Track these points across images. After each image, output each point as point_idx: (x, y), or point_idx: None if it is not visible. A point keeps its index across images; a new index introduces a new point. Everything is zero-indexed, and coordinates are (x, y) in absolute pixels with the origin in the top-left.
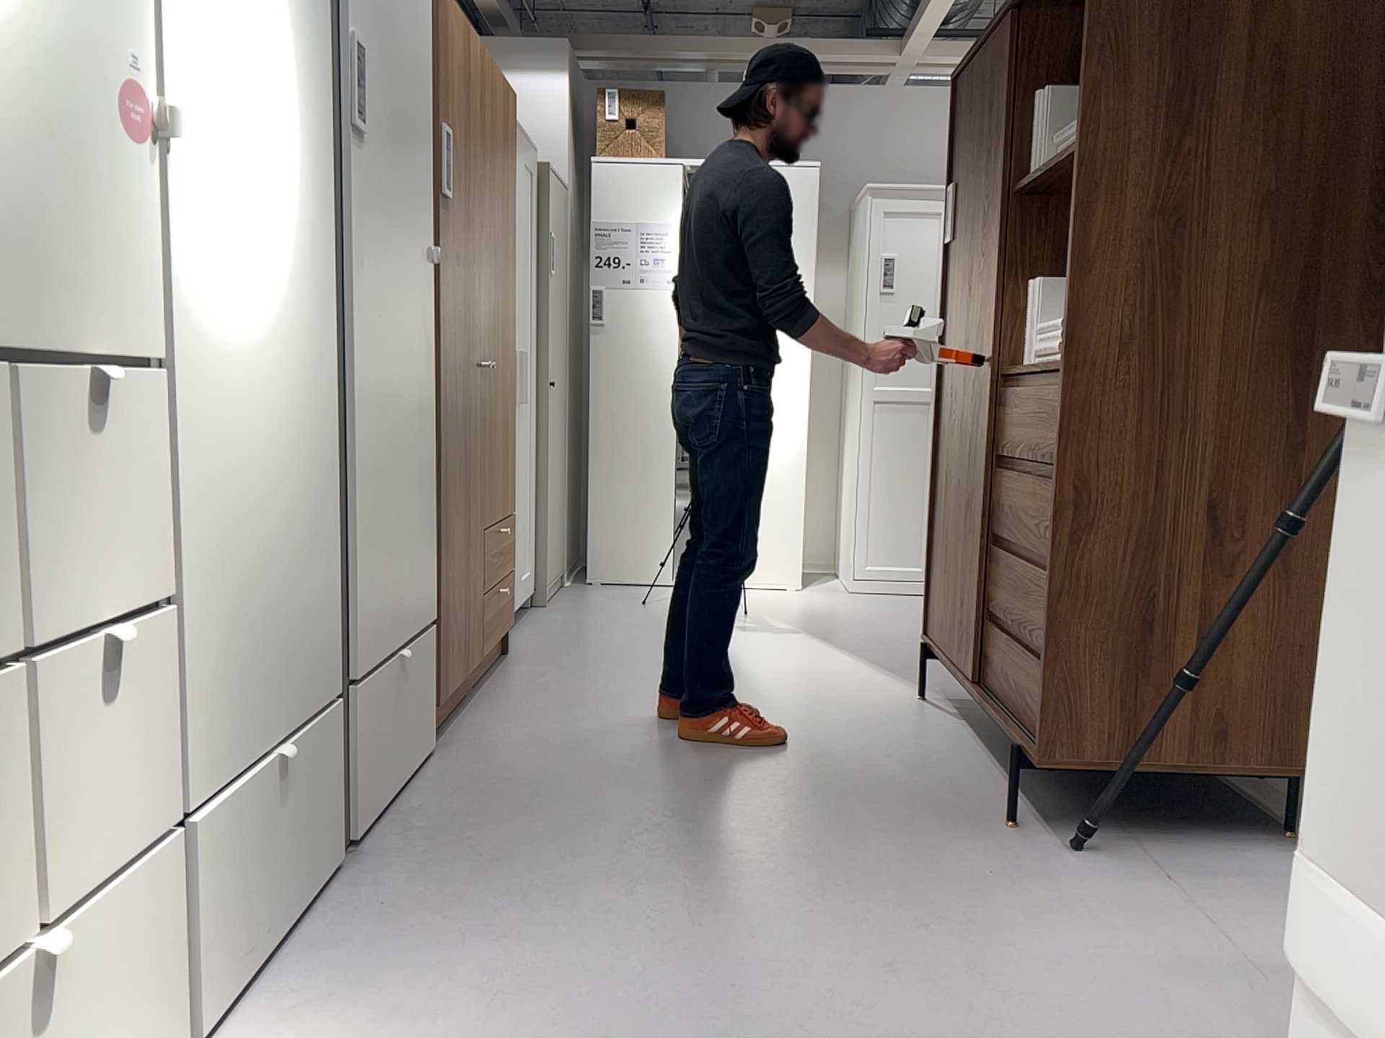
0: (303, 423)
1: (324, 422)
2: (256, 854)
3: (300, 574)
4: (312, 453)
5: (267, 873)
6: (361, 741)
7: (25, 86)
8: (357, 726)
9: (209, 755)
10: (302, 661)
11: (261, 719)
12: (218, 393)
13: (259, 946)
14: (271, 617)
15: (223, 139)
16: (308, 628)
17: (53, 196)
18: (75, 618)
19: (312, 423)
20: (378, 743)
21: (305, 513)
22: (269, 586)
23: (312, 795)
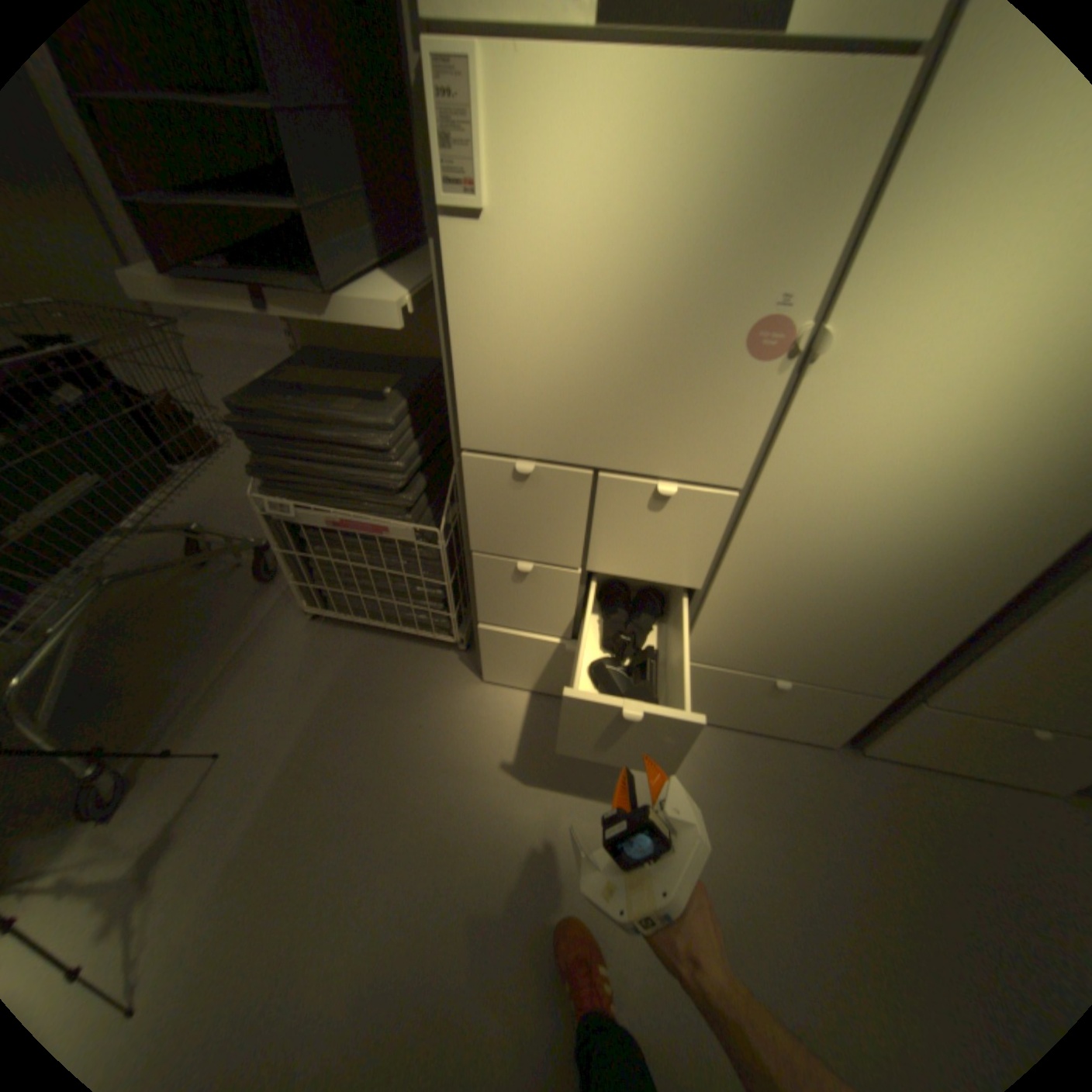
0: (967, 561)
1: (1015, 568)
2: (741, 700)
3: (884, 633)
4: (968, 581)
5: (748, 711)
6: (917, 731)
7: (658, 341)
8: (915, 723)
9: (719, 654)
10: (853, 667)
11: (781, 665)
12: (822, 518)
13: (726, 723)
14: (822, 636)
15: (955, 339)
16: (874, 658)
17: (668, 401)
18: (629, 573)
19: (985, 564)
20: (947, 744)
21: (922, 608)
22: (832, 623)
23: (822, 715)
